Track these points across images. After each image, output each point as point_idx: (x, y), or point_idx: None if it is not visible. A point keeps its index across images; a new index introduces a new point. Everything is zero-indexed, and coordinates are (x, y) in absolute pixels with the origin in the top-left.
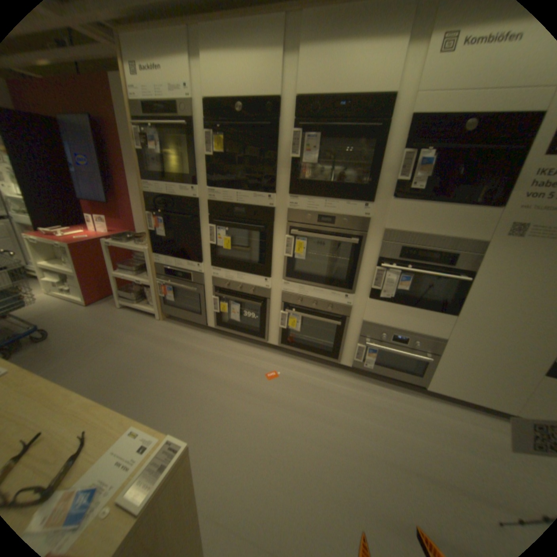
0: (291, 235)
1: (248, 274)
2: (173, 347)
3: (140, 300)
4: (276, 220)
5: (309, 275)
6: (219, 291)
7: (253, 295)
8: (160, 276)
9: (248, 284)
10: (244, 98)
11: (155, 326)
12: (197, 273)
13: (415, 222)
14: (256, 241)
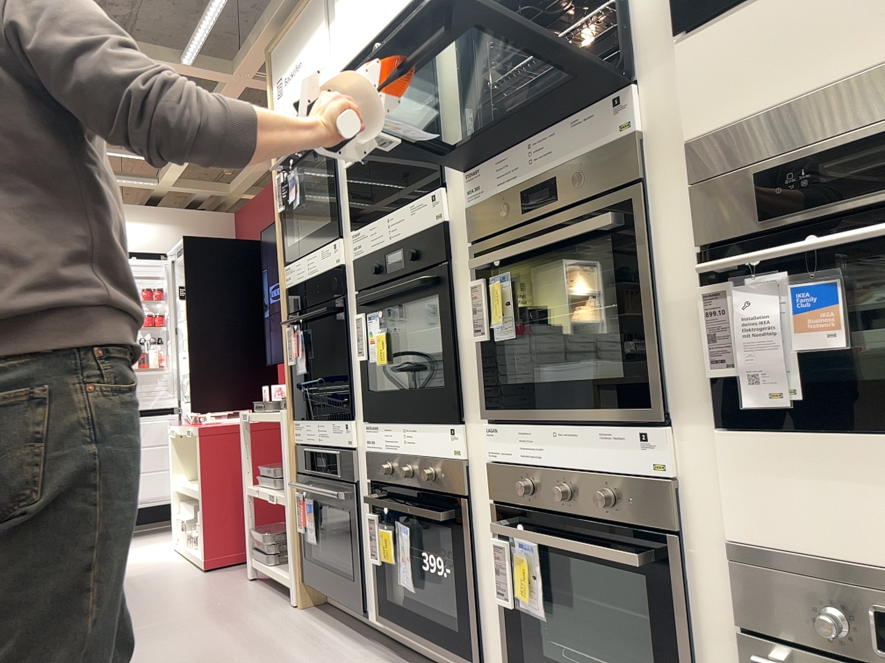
0: (480, 273)
1: (420, 422)
2: (267, 657)
3: (283, 553)
4: (454, 248)
5: (542, 386)
6: (377, 494)
7: (435, 489)
8: (303, 474)
9: (423, 455)
10: (384, 30)
11: (279, 615)
12: (348, 451)
13: (766, 66)
14: (439, 327)
